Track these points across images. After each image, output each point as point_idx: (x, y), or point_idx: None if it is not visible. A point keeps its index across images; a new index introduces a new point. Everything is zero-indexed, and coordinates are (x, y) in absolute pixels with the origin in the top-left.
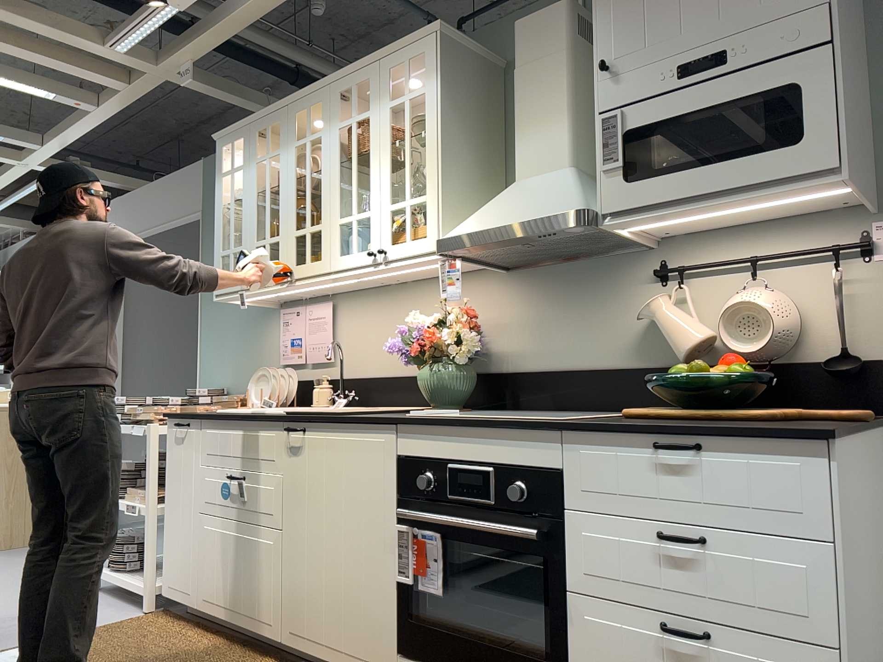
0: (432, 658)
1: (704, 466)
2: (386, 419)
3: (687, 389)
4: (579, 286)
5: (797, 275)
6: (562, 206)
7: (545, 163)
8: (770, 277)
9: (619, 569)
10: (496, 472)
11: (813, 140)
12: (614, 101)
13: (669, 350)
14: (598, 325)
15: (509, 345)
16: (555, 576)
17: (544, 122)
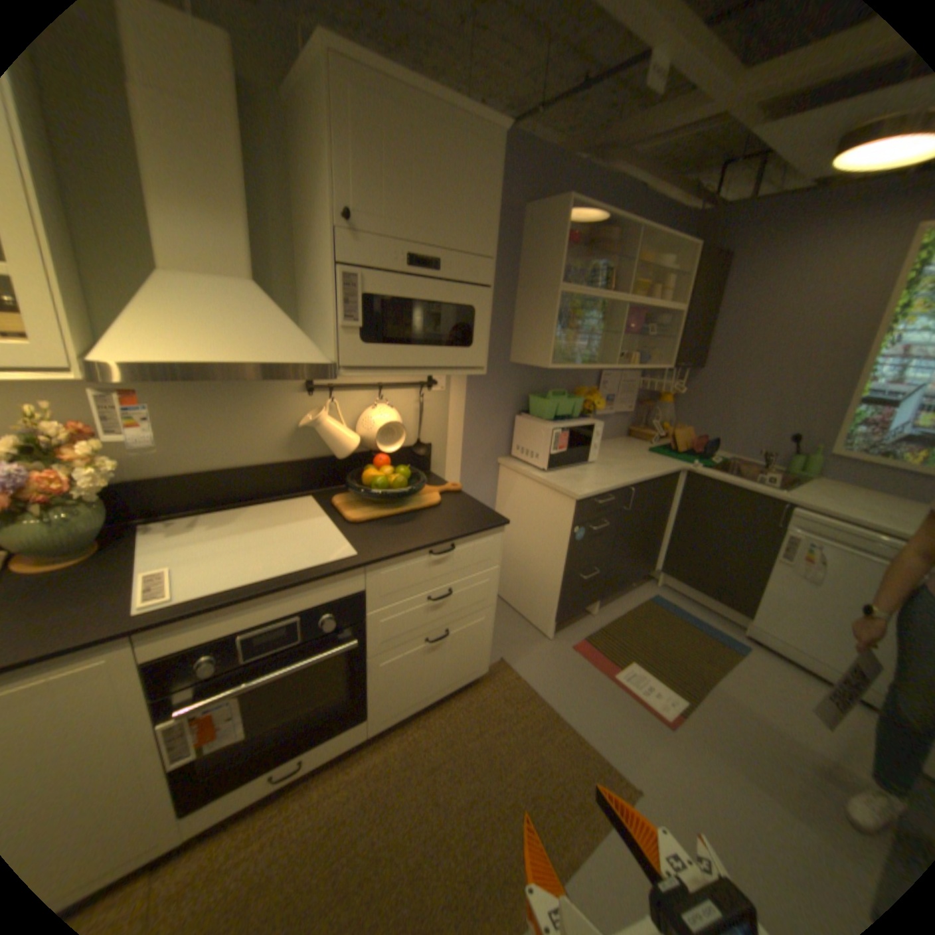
0: (231, 785)
1: (453, 554)
2: (110, 636)
3: (386, 493)
4: (223, 390)
5: (398, 395)
6: (301, 352)
7: (214, 264)
8: (384, 396)
9: (403, 627)
10: (300, 617)
11: (477, 348)
12: (354, 258)
13: (316, 446)
14: (249, 428)
15: (121, 453)
16: (356, 656)
17: (207, 204)
